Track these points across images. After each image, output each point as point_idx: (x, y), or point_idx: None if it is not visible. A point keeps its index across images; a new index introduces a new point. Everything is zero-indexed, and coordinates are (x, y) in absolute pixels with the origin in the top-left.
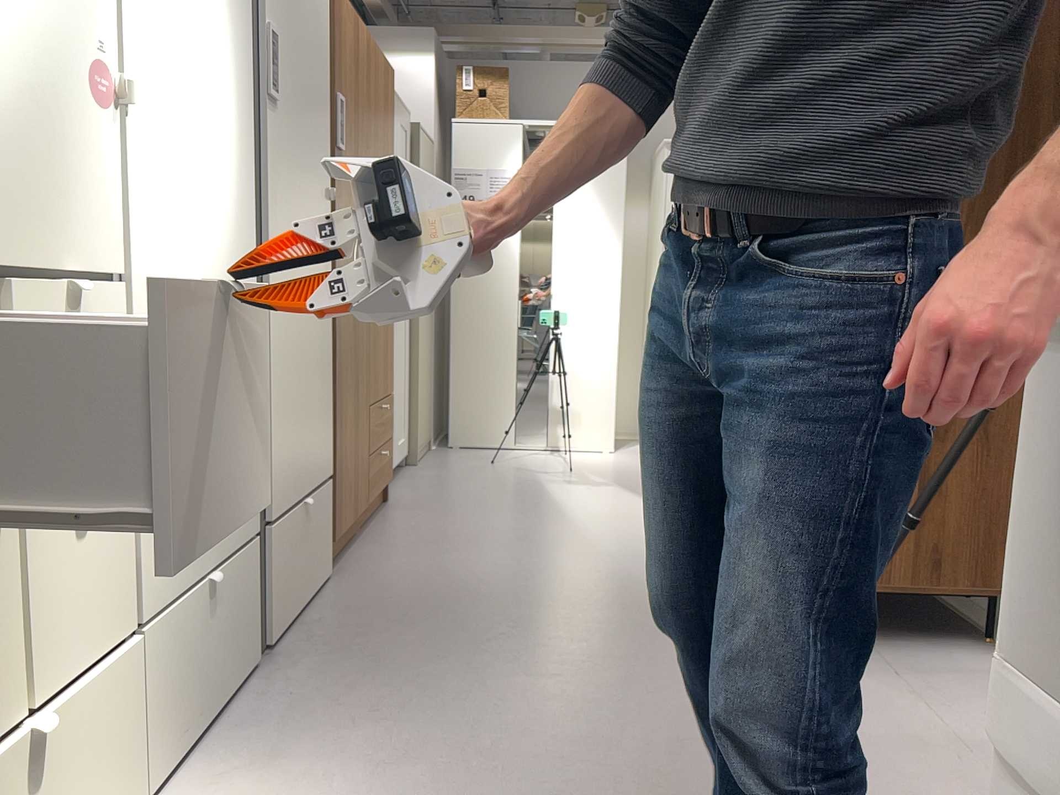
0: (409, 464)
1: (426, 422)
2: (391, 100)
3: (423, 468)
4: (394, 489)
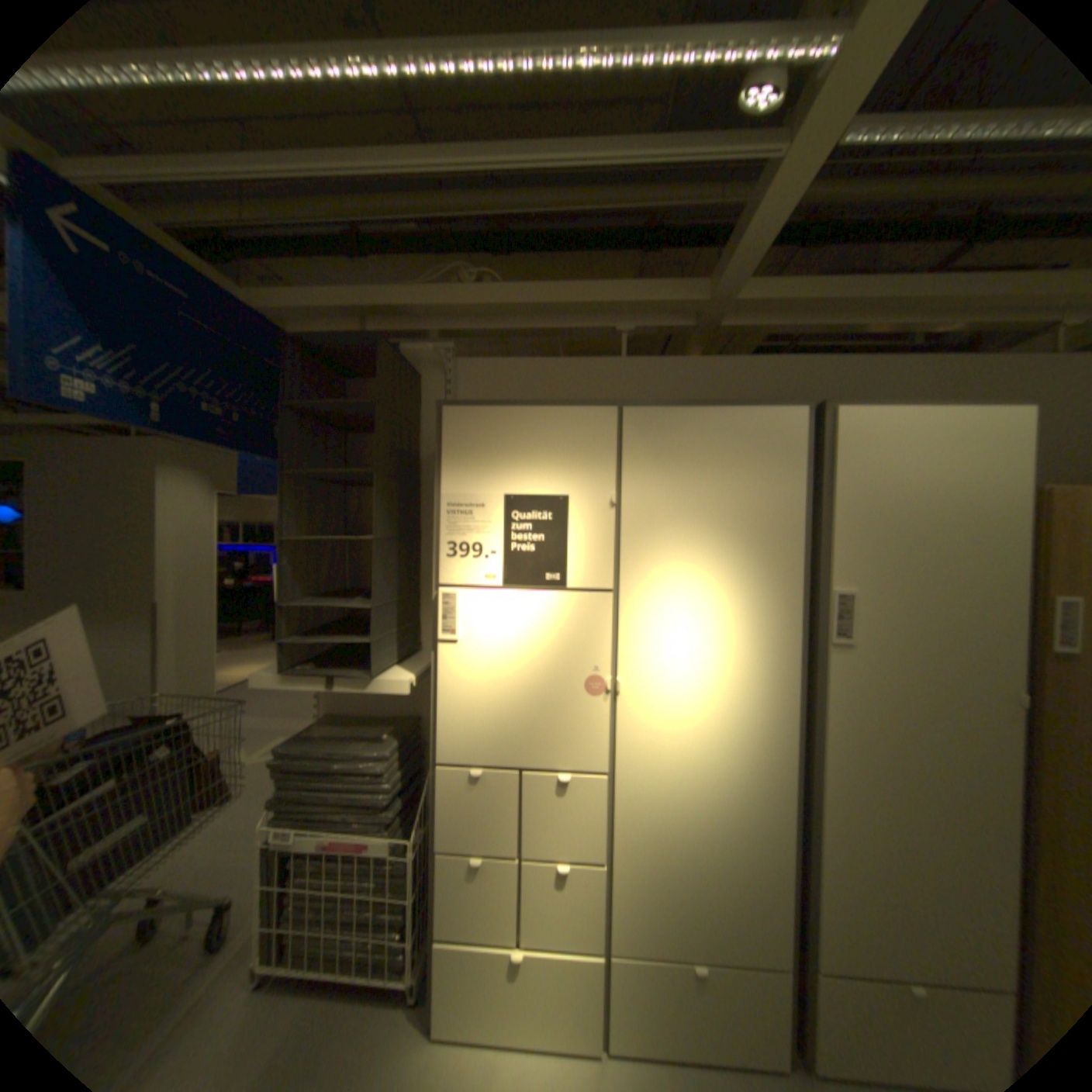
0: None
1: None
2: None
3: None
4: None
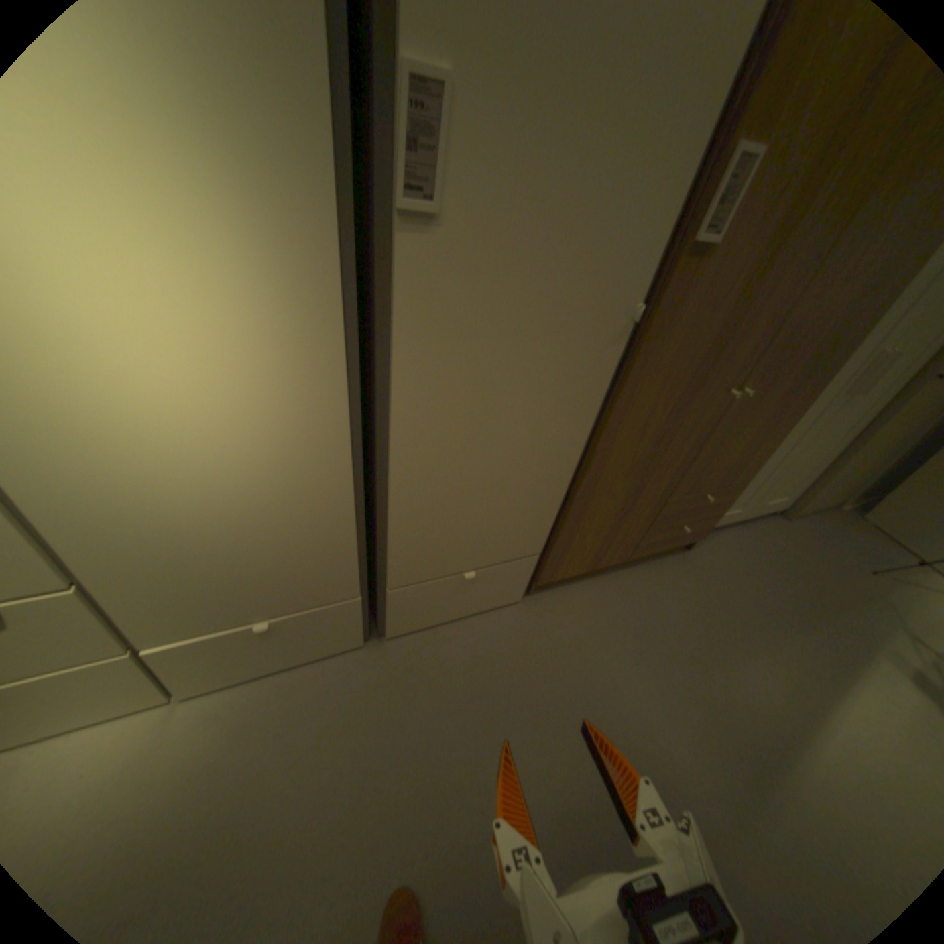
0: (785, 516)
1: (845, 490)
2: None
3: (791, 529)
4: (721, 538)
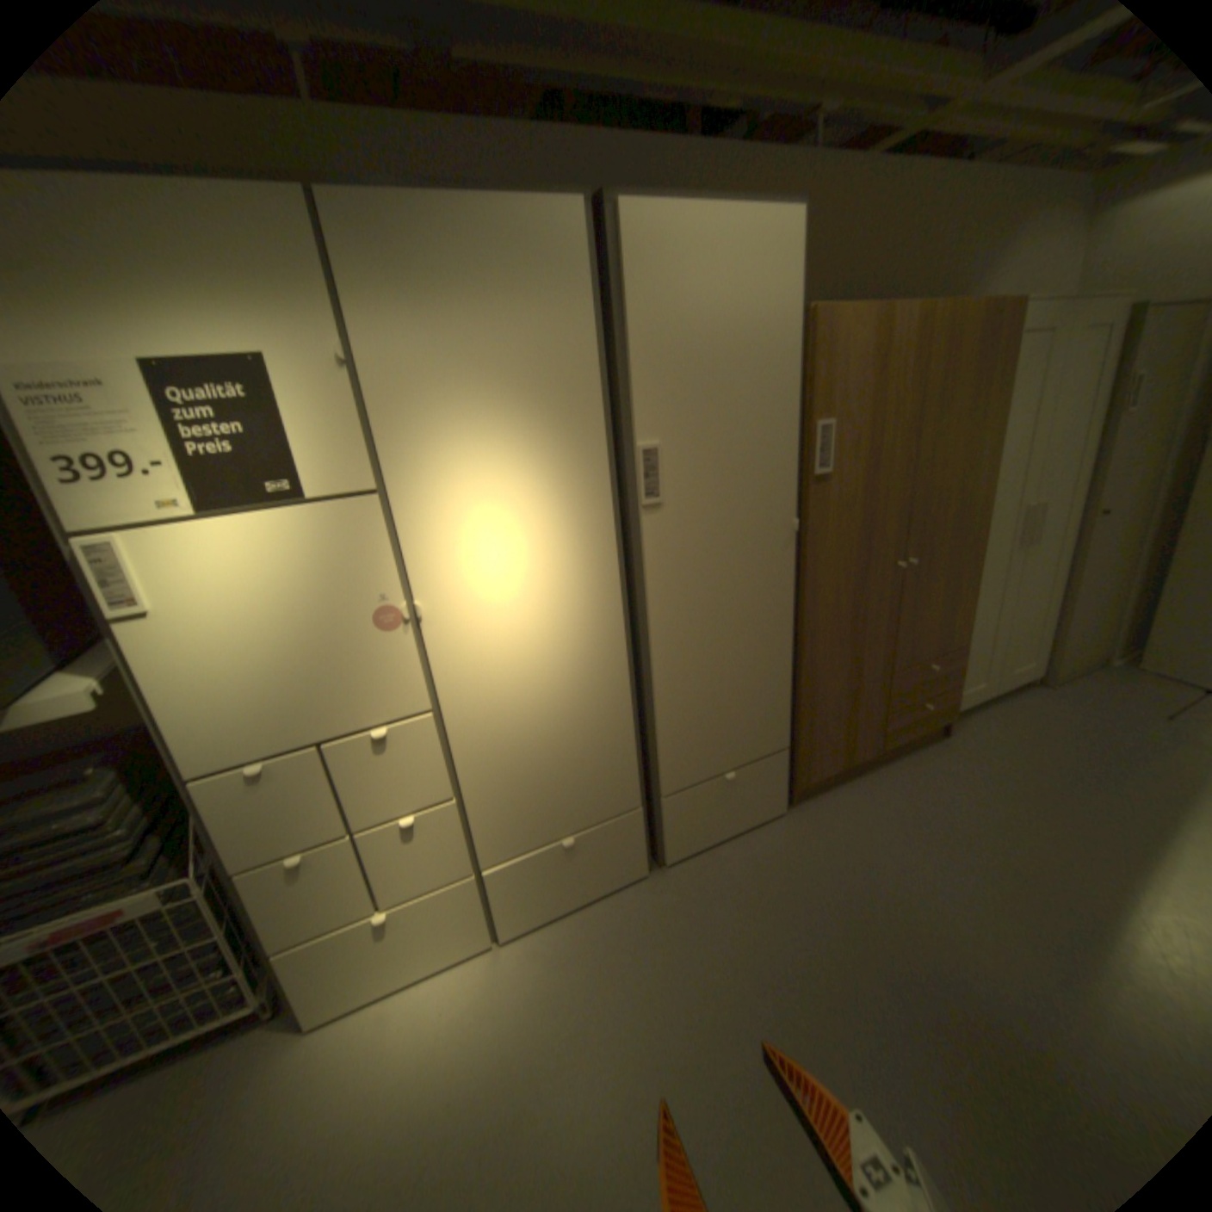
0: (1045, 686)
1: (1096, 644)
2: (1009, 339)
3: (1058, 698)
4: (981, 721)
